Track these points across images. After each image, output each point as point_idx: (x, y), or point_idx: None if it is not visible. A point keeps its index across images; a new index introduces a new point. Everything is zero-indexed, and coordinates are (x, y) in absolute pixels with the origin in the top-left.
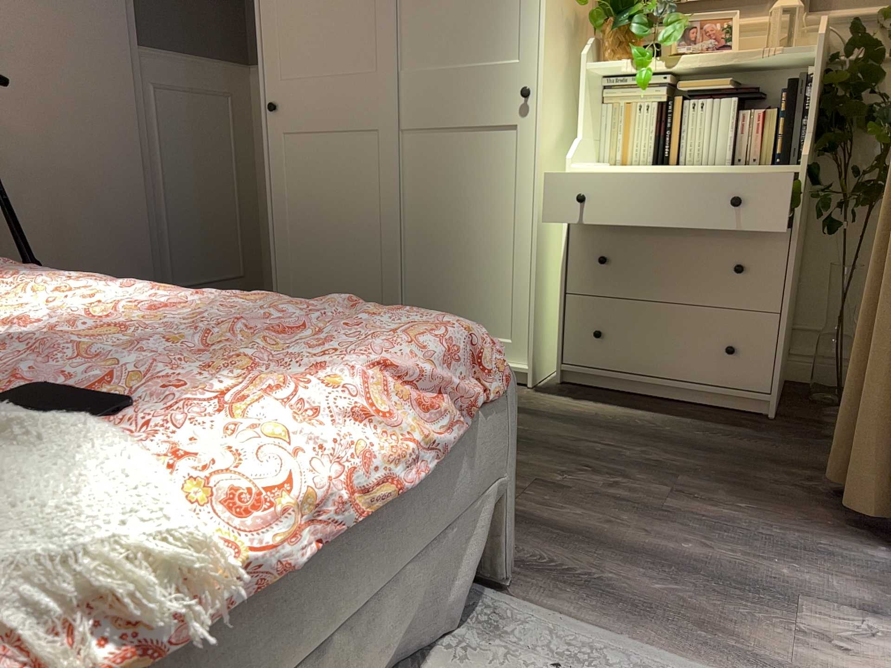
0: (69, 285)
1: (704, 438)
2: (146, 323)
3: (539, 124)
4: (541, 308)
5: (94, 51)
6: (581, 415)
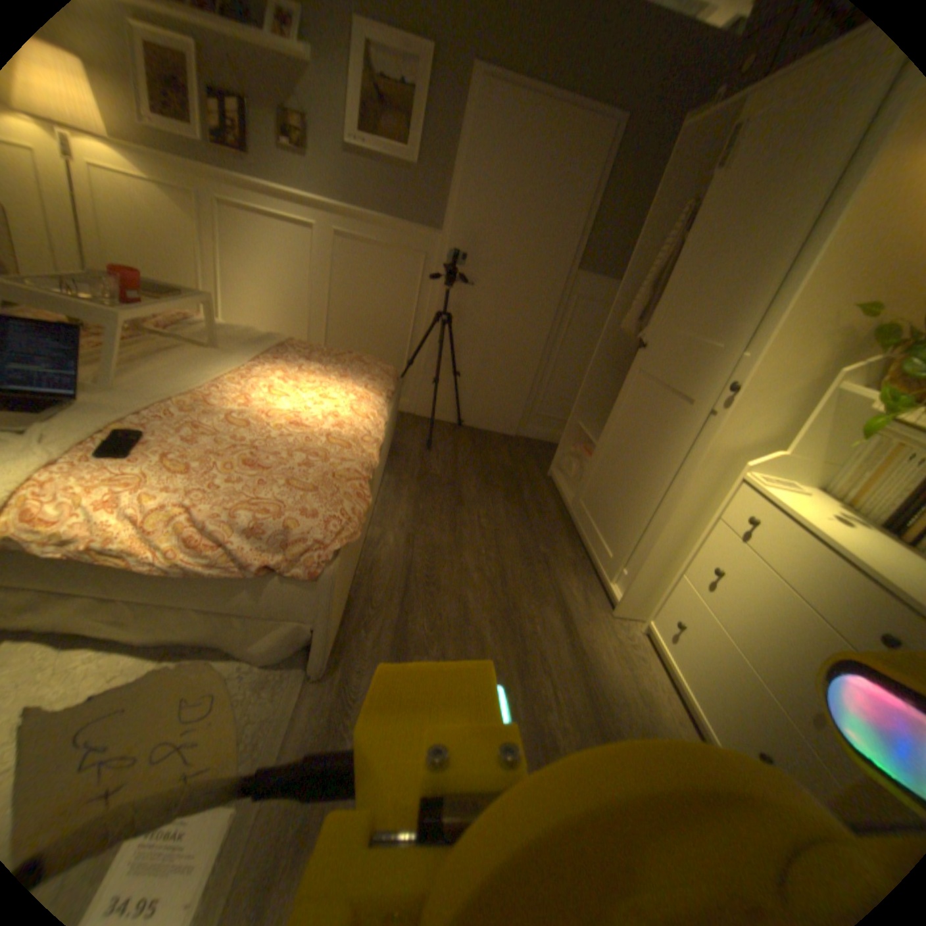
0: (352, 392)
1: None
2: (284, 425)
3: (728, 421)
4: (657, 568)
5: (543, 267)
6: (600, 663)
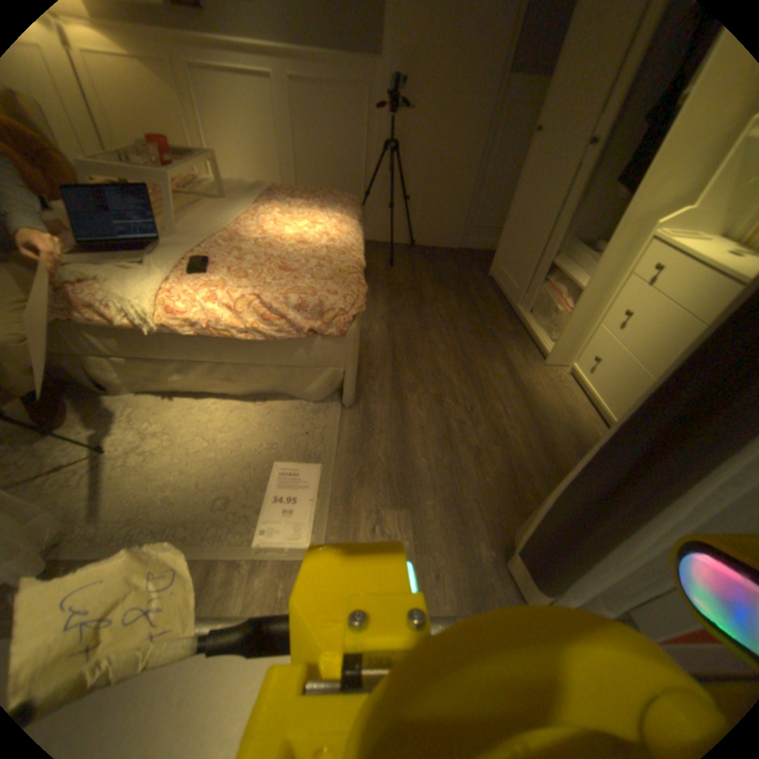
0: (334, 217)
1: (568, 451)
2: (295, 244)
3: (645, 186)
4: (581, 322)
5: (477, 77)
6: (537, 391)
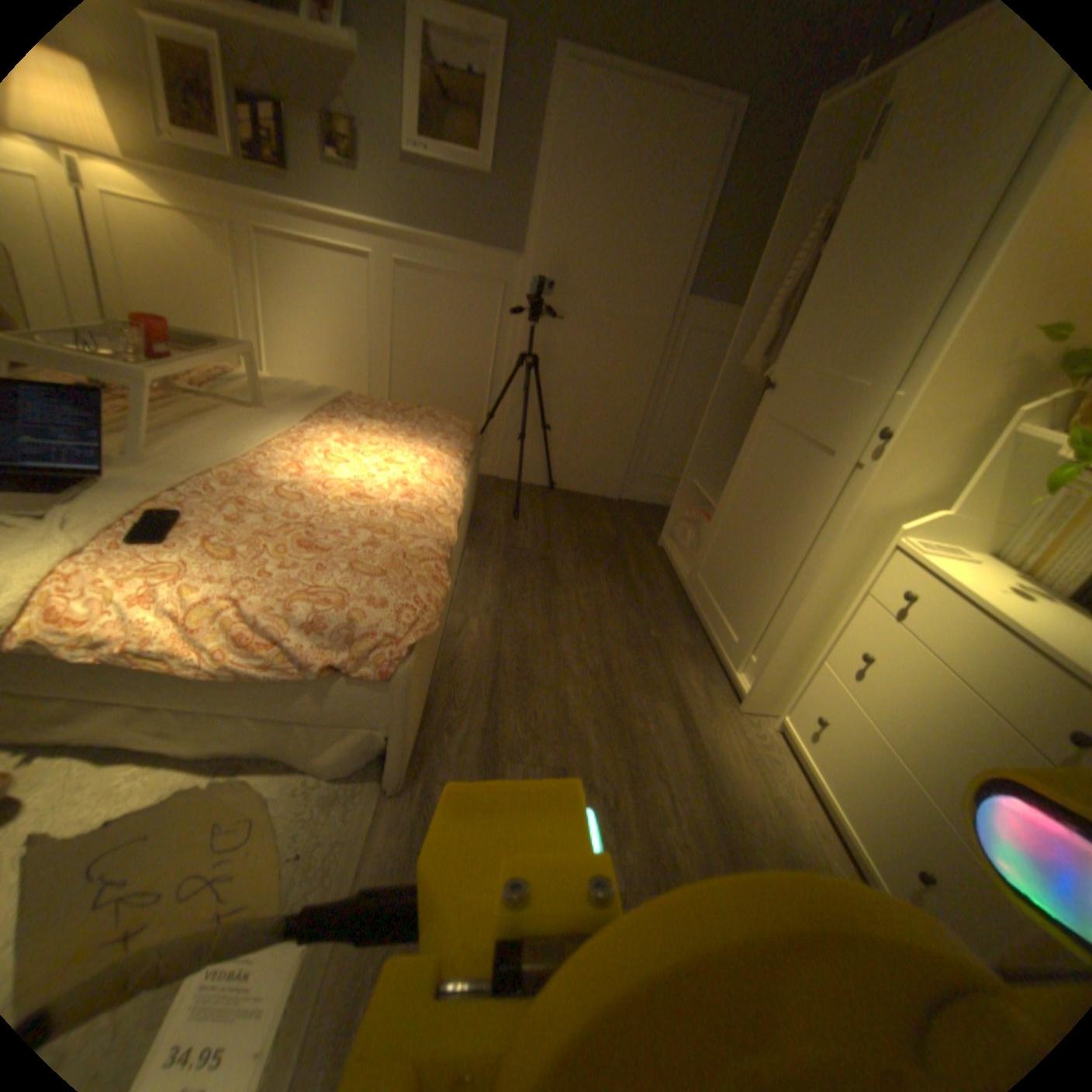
0: (423, 454)
1: None
2: (344, 498)
3: (878, 476)
4: (792, 654)
5: (646, 294)
6: (726, 767)
